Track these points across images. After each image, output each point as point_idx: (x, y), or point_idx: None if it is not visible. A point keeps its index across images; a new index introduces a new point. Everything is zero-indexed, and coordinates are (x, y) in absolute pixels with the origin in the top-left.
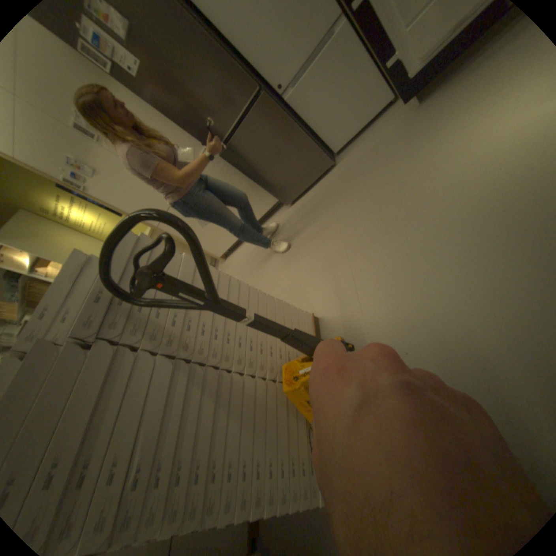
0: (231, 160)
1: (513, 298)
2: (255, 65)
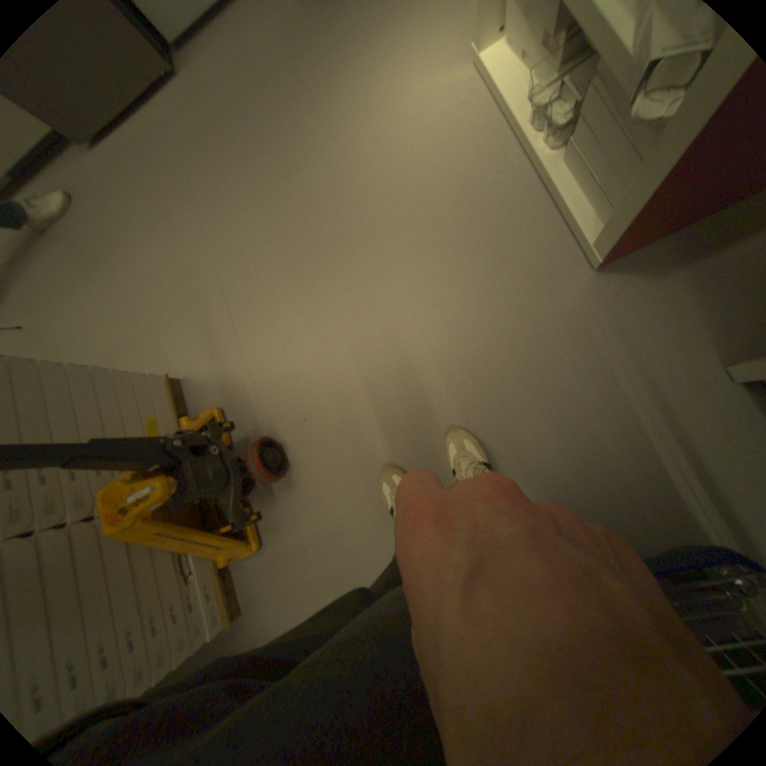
0: None
1: (408, 340)
2: None
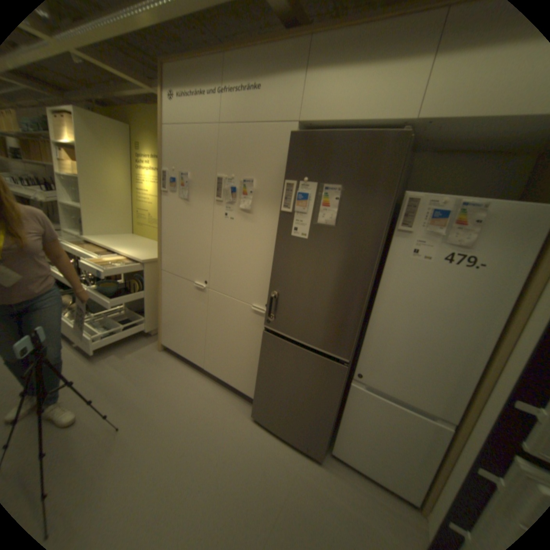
0: (265, 344)
1: None
2: (363, 342)
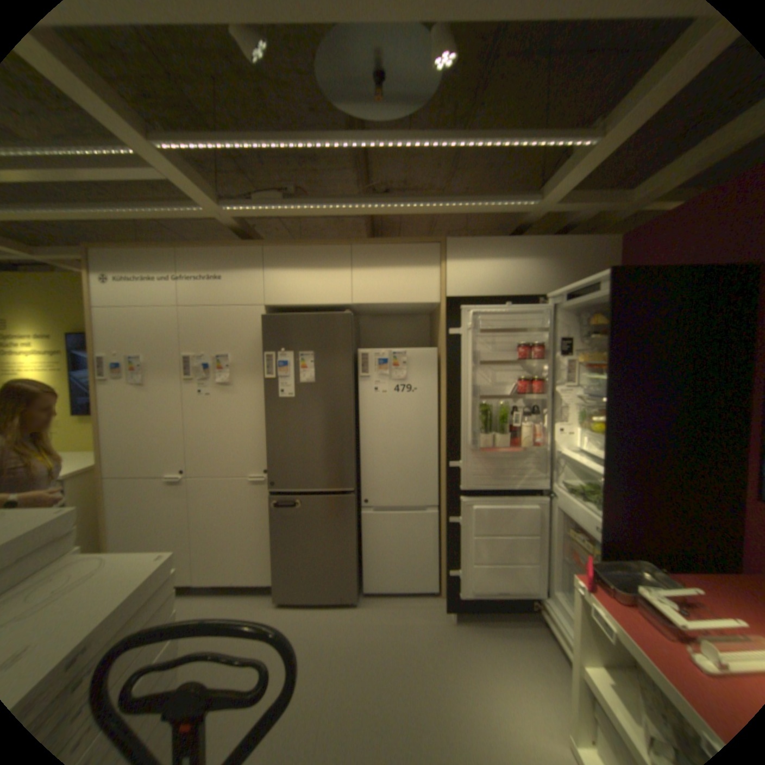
0: (273, 509)
1: None
2: (361, 472)
